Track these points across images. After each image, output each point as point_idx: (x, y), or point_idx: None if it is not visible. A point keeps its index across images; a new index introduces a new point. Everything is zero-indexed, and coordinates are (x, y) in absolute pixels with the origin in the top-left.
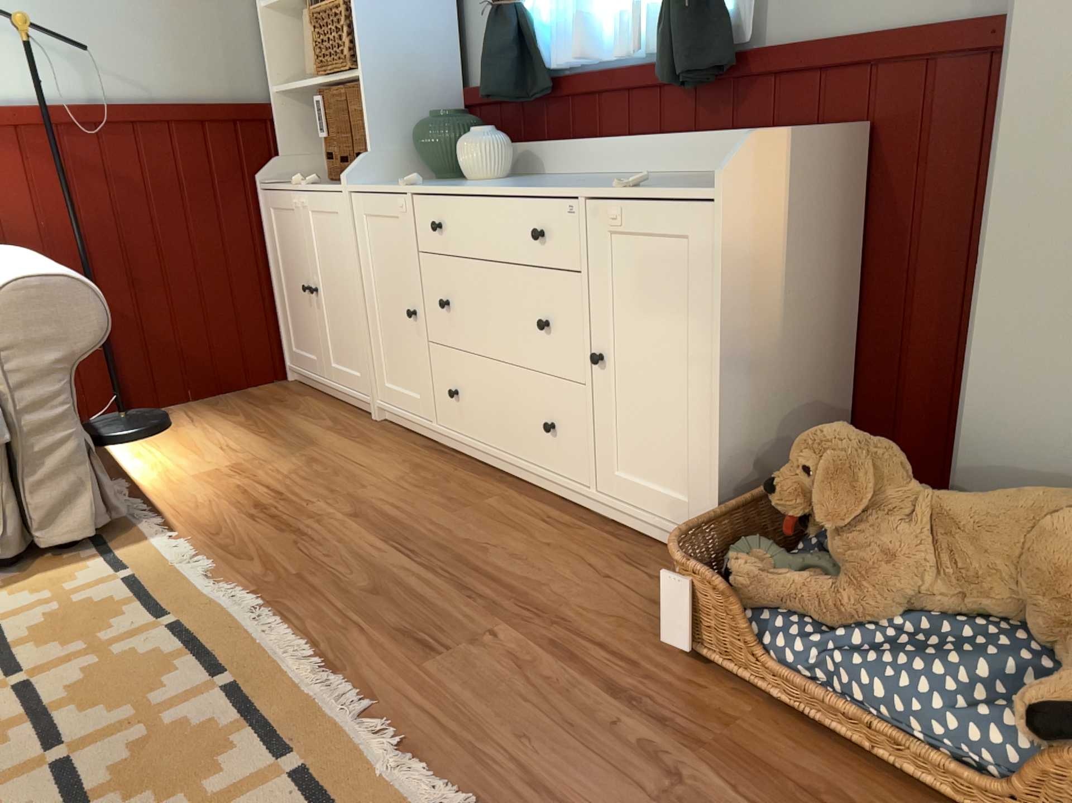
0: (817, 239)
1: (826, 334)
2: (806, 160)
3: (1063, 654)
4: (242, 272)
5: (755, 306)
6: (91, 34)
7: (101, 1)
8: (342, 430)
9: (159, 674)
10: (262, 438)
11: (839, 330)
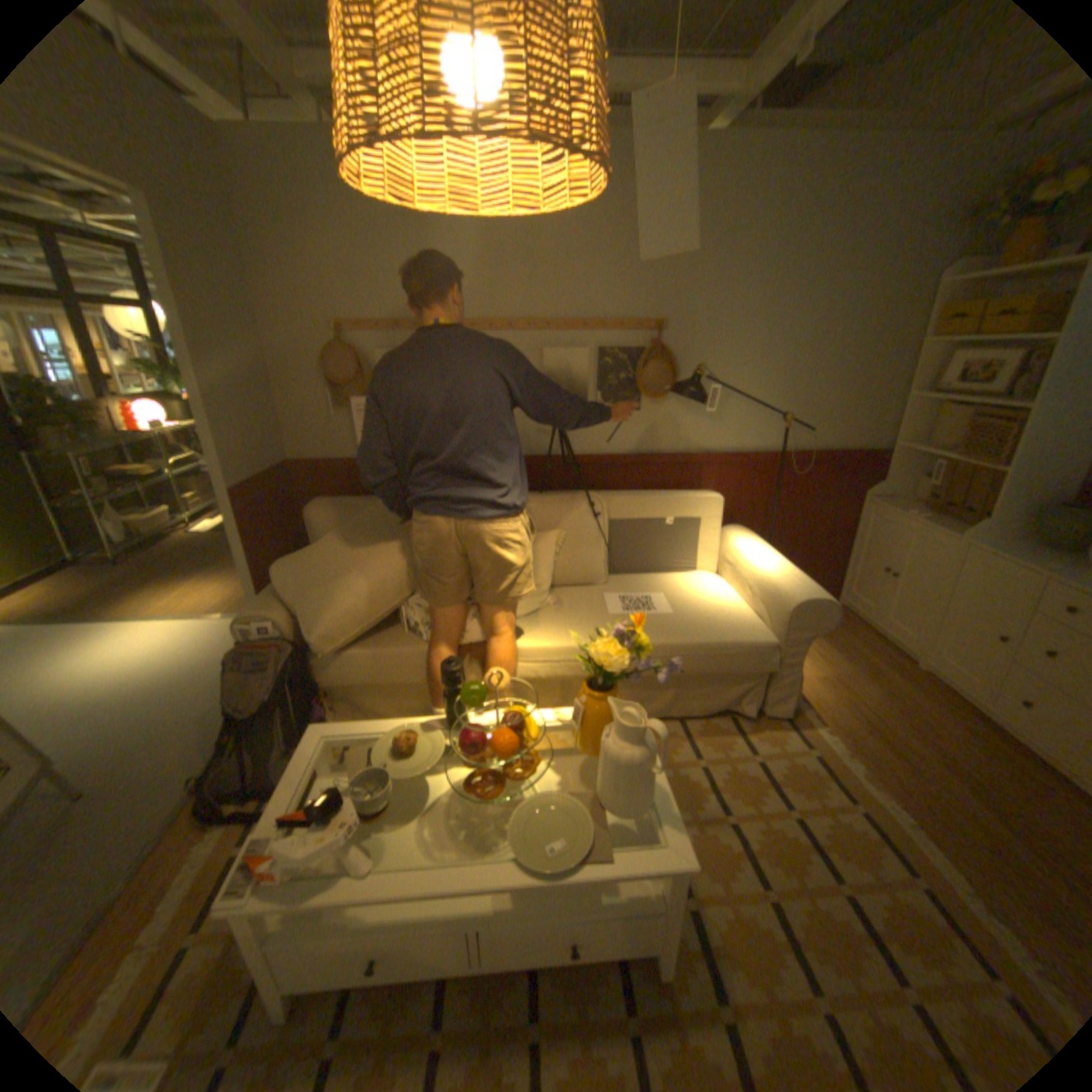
0: None
1: None
2: None
3: None
4: (836, 541)
5: None
6: (807, 411)
7: (819, 393)
8: (899, 671)
9: (876, 856)
10: (844, 657)
11: None
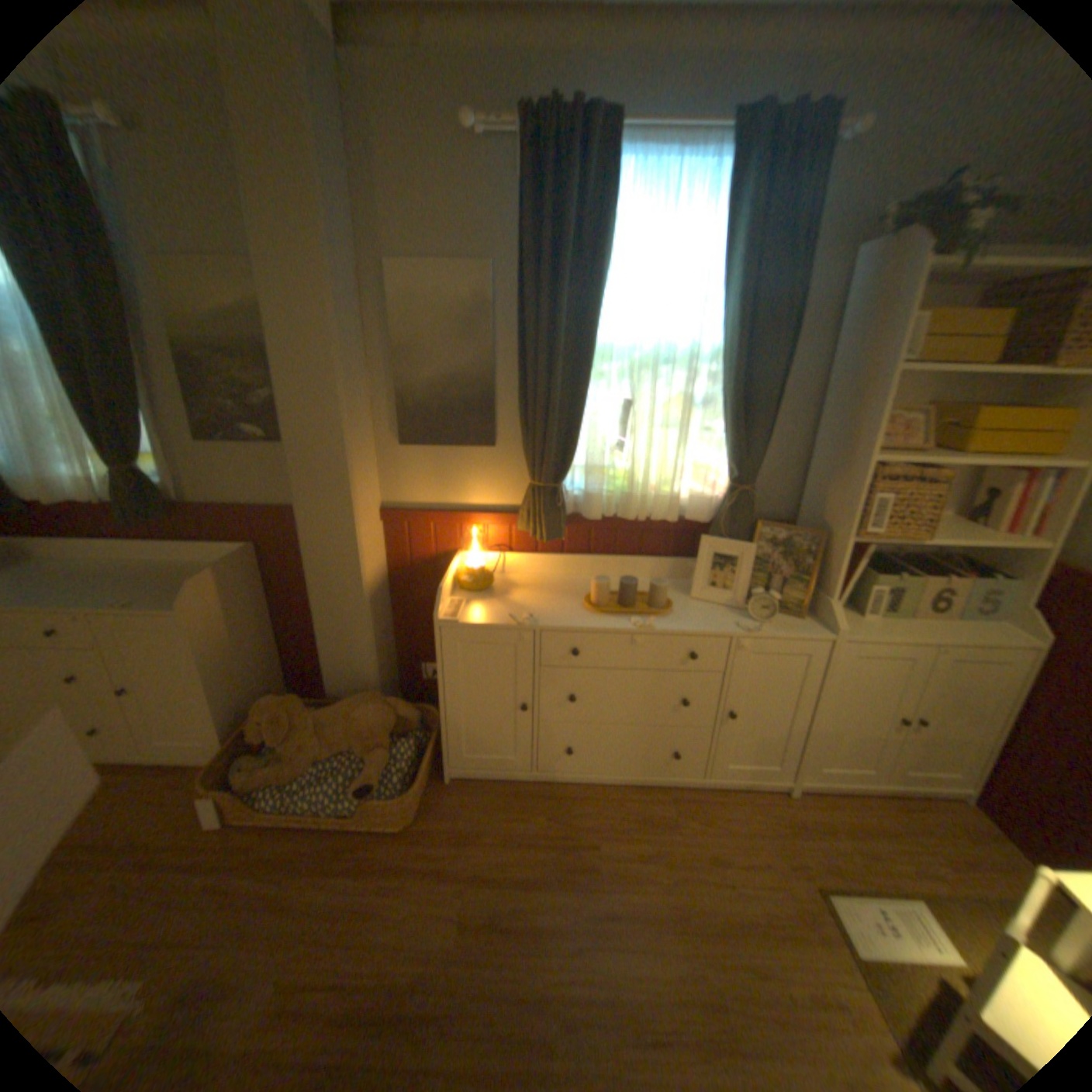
0: (241, 603)
1: (258, 638)
2: (225, 575)
3: (367, 759)
4: None
5: (215, 650)
6: None
7: None
8: None
9: None
10: None
11: (265, 632)
